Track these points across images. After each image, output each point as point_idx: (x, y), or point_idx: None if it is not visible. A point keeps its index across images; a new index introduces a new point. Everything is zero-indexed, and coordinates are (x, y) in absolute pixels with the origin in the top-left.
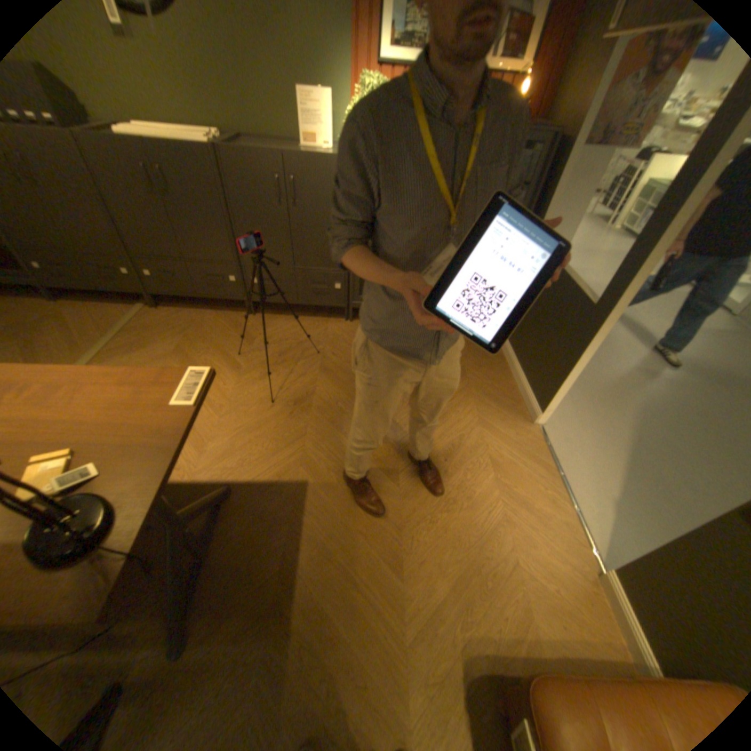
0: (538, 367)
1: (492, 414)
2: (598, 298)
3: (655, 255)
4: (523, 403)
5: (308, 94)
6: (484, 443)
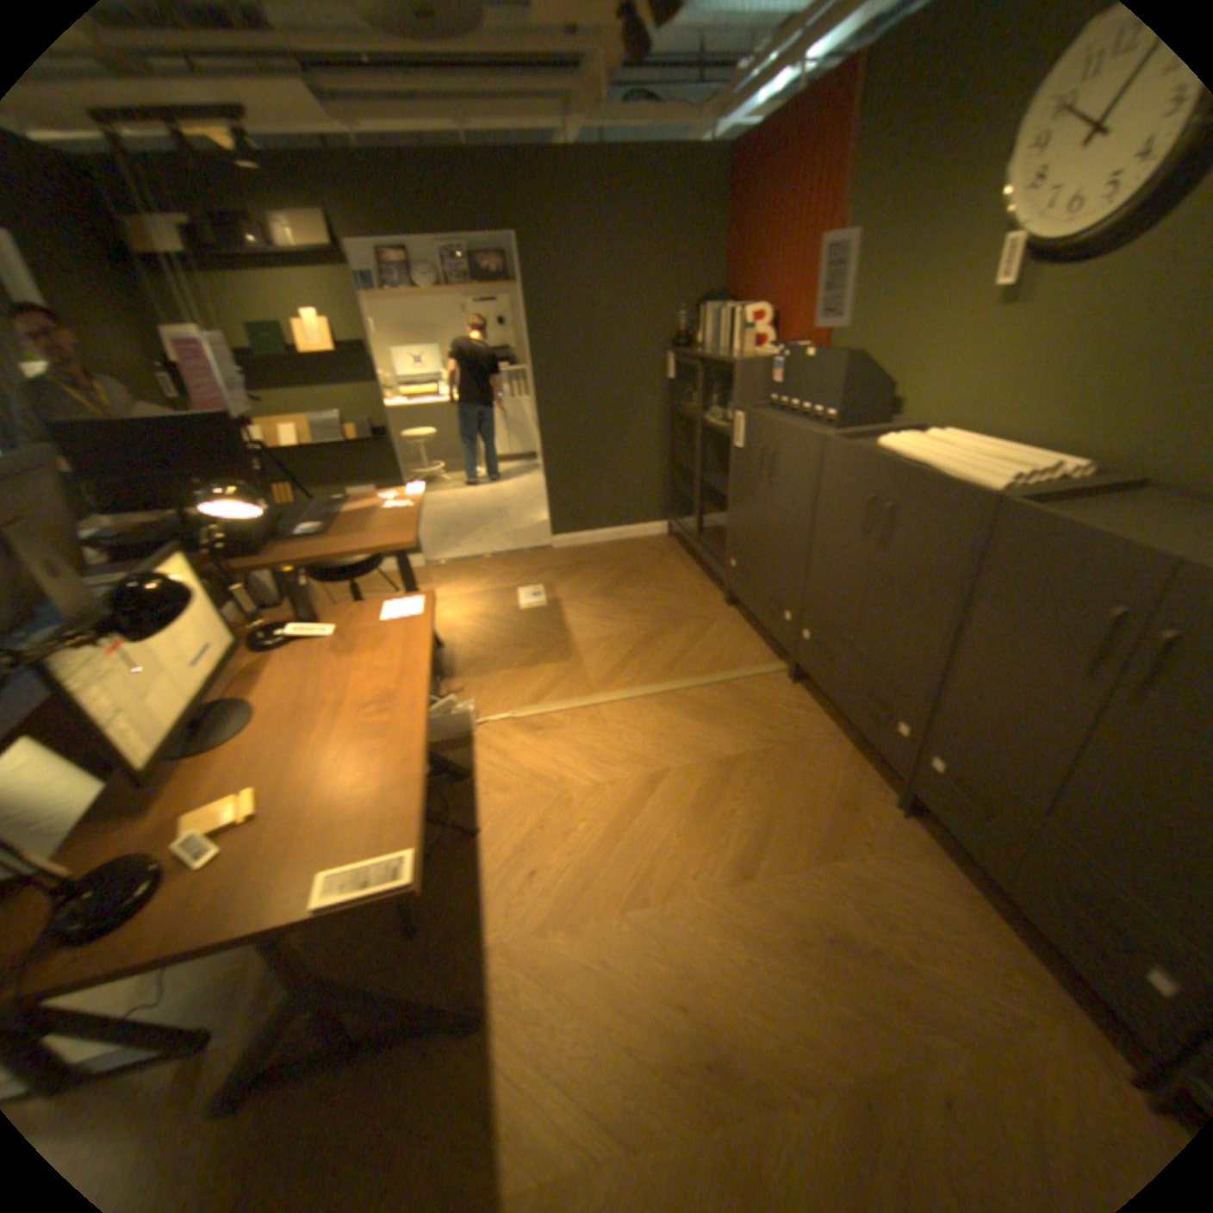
0: None
1: None
2: None
3: None
4: None
5: None
6: None
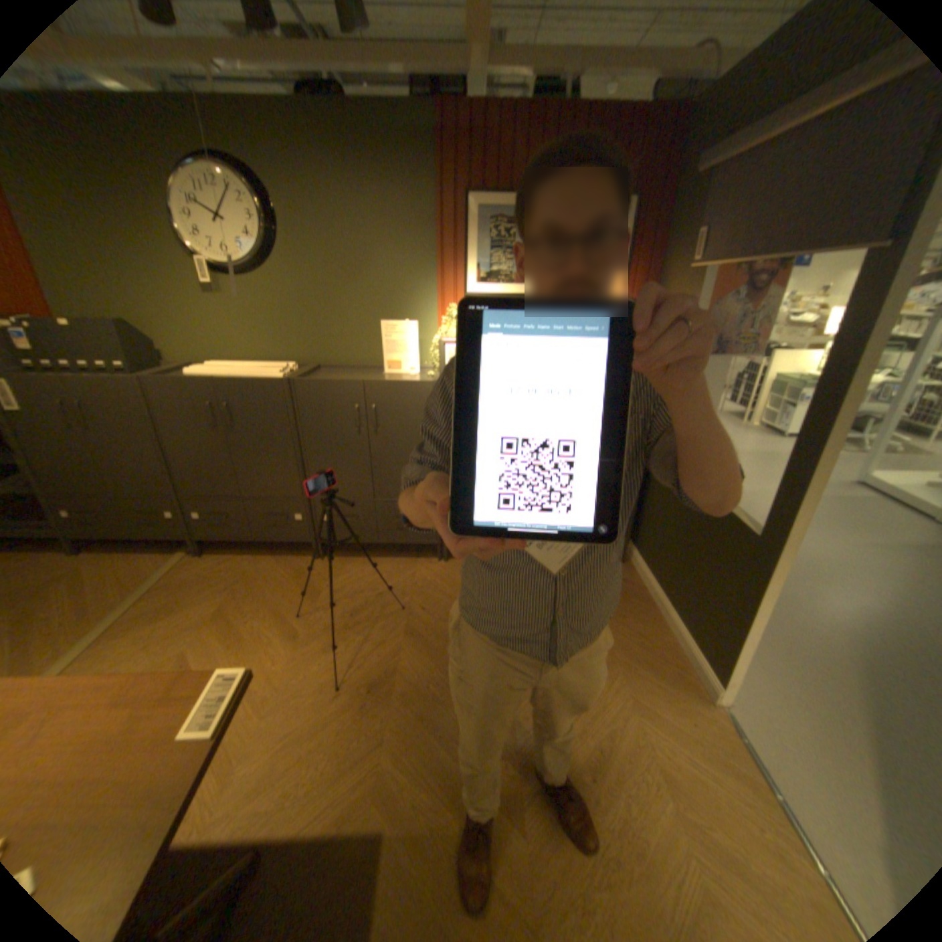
0: (702, 618)
1: (651, 693)
2: (760, 527)
3: (819, 478)
4: (693, 673)
5: (394, 326)
6: (647, 746)
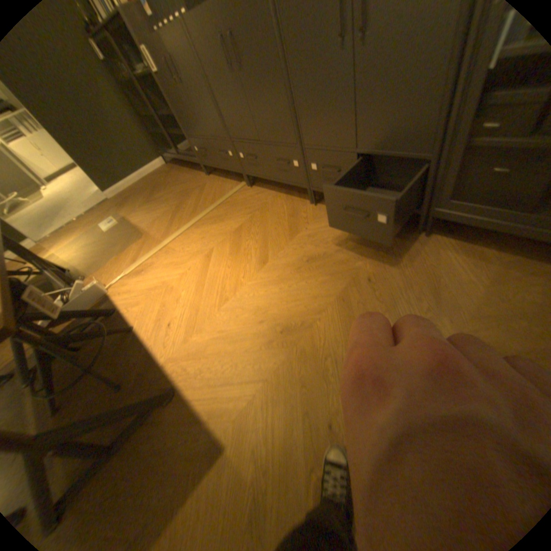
0: None
1: None
2: None
3: None
4: None
5: None
6: None
